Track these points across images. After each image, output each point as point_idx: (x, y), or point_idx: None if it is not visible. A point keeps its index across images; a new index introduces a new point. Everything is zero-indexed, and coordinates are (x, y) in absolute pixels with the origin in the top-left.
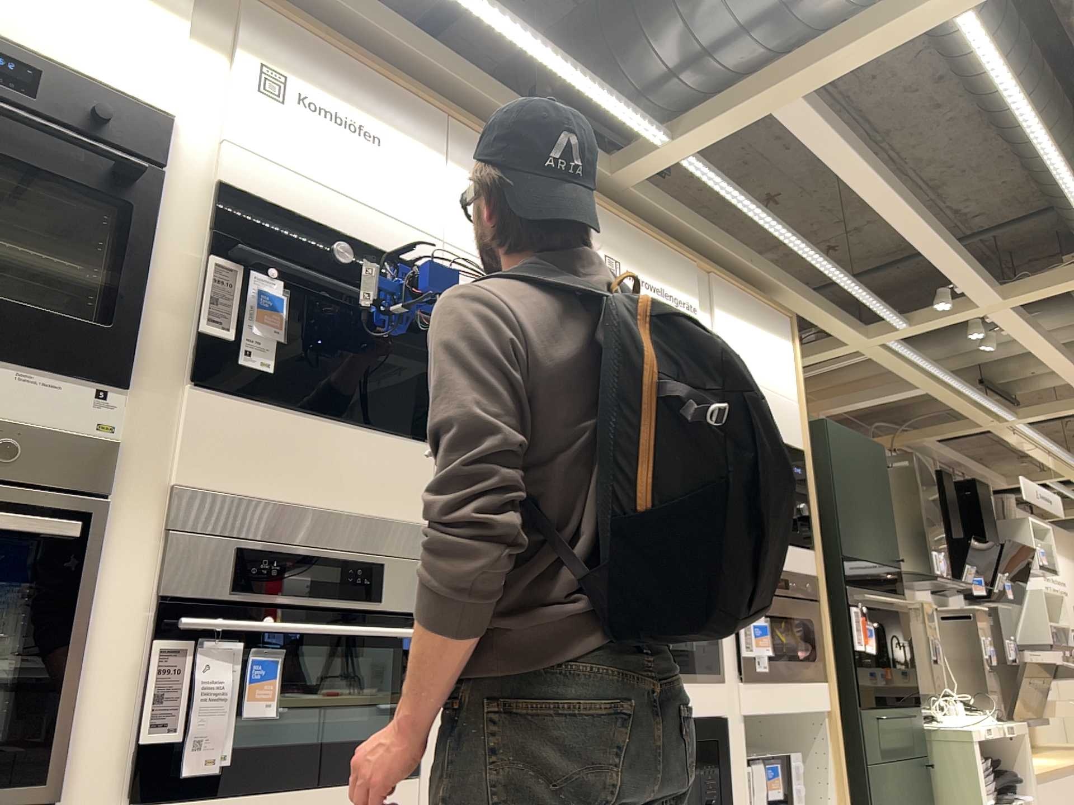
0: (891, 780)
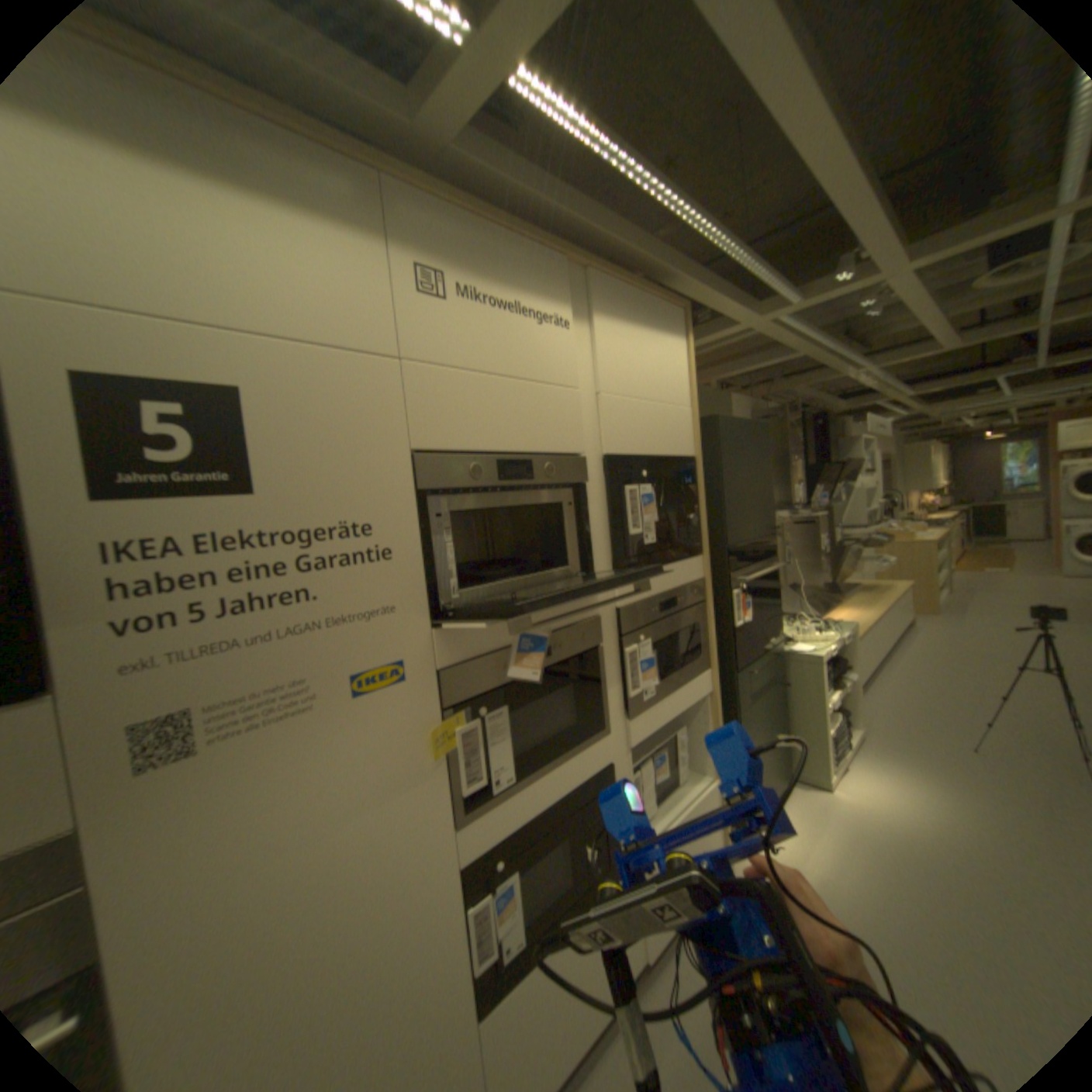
0: (769, 715)
